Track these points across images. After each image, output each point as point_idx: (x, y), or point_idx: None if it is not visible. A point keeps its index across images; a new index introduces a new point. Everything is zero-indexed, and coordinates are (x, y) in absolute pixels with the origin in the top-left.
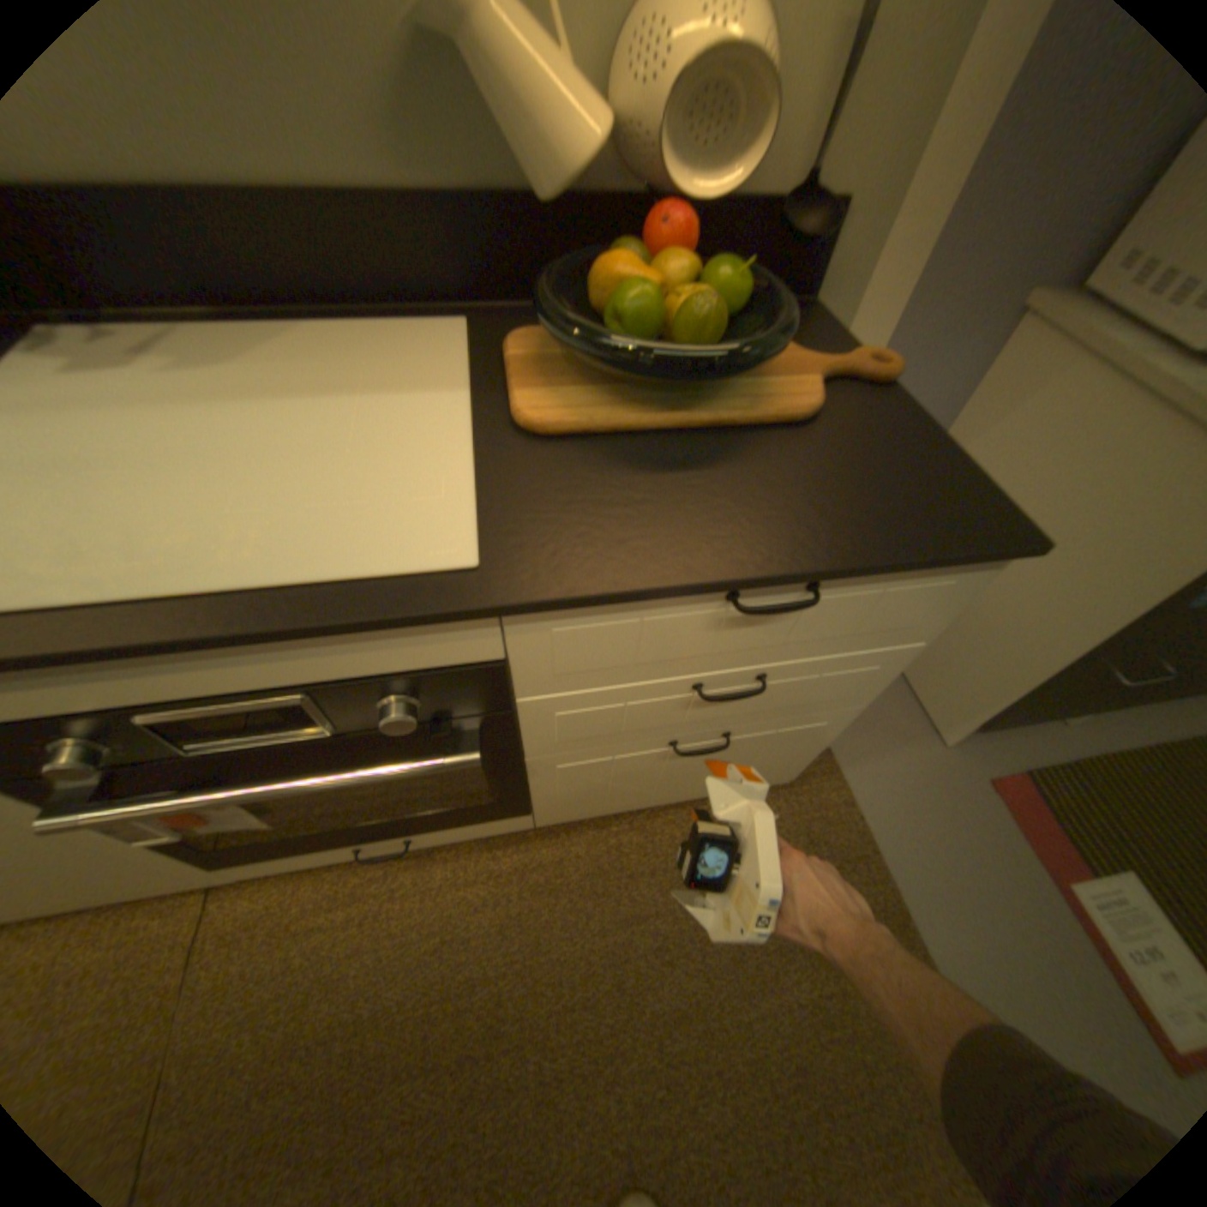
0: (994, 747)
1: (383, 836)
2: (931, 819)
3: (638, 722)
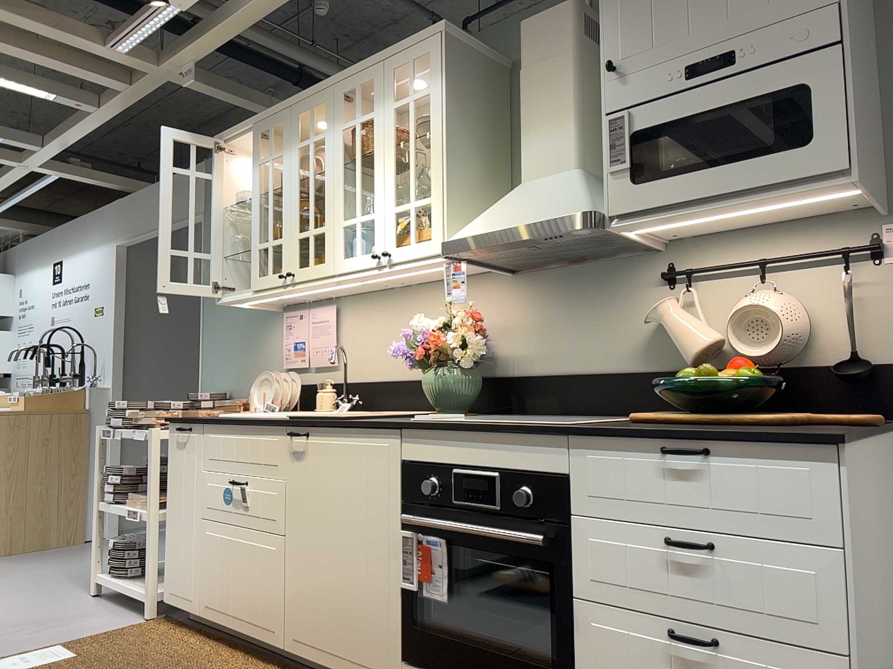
0: None
1: None
2: None
3: (640, 577)
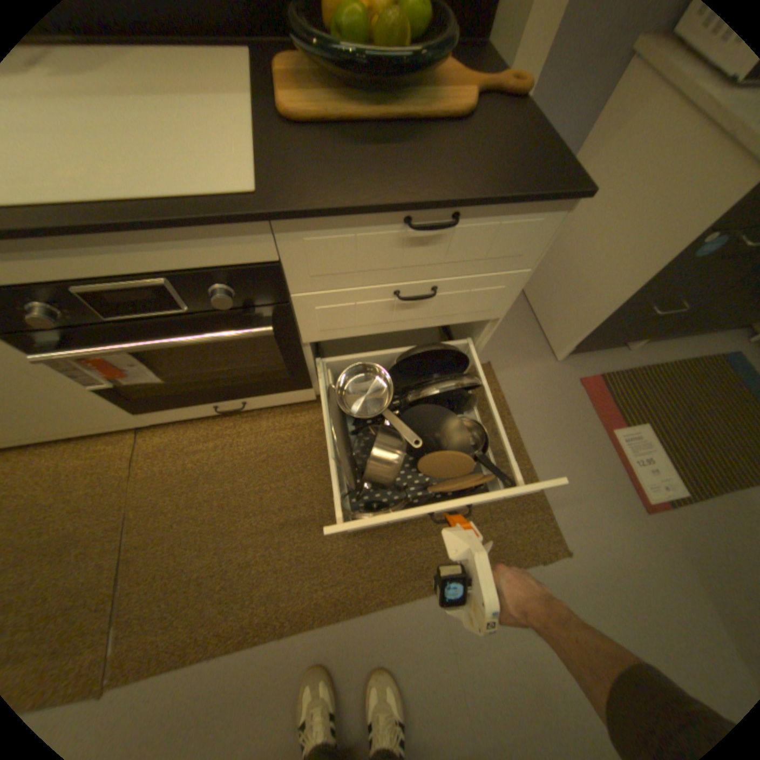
0: (585, 361)
1: (229, 397)
2: (542, 398)
3: (365, 319)
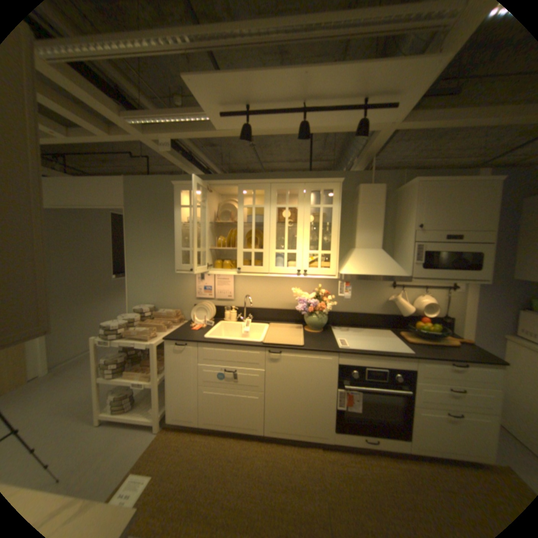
0: None
1: (375, 435)
2: None
3: (440, 400)
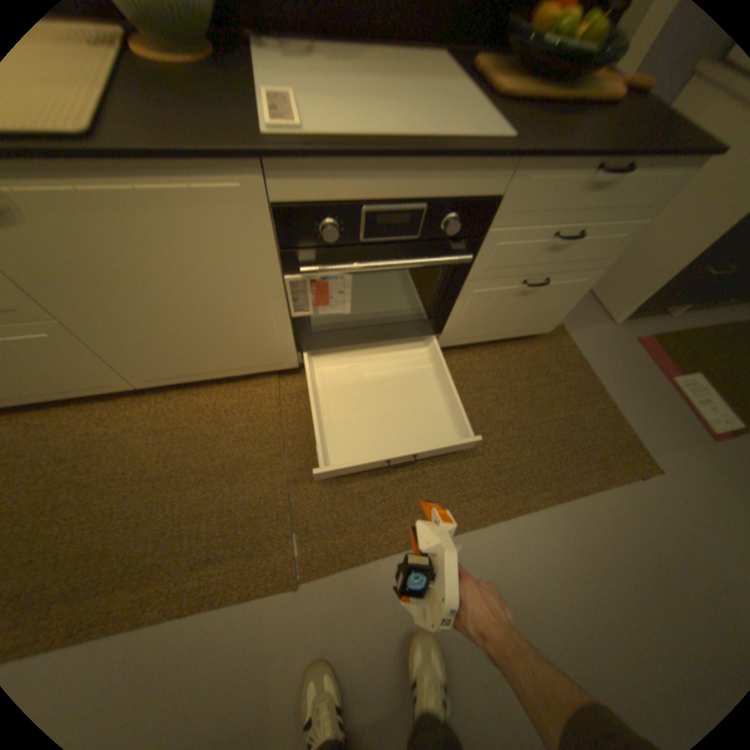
0: (638, 326)
1: (377, 339)
2: (611, 353)
3: (522, 260)
